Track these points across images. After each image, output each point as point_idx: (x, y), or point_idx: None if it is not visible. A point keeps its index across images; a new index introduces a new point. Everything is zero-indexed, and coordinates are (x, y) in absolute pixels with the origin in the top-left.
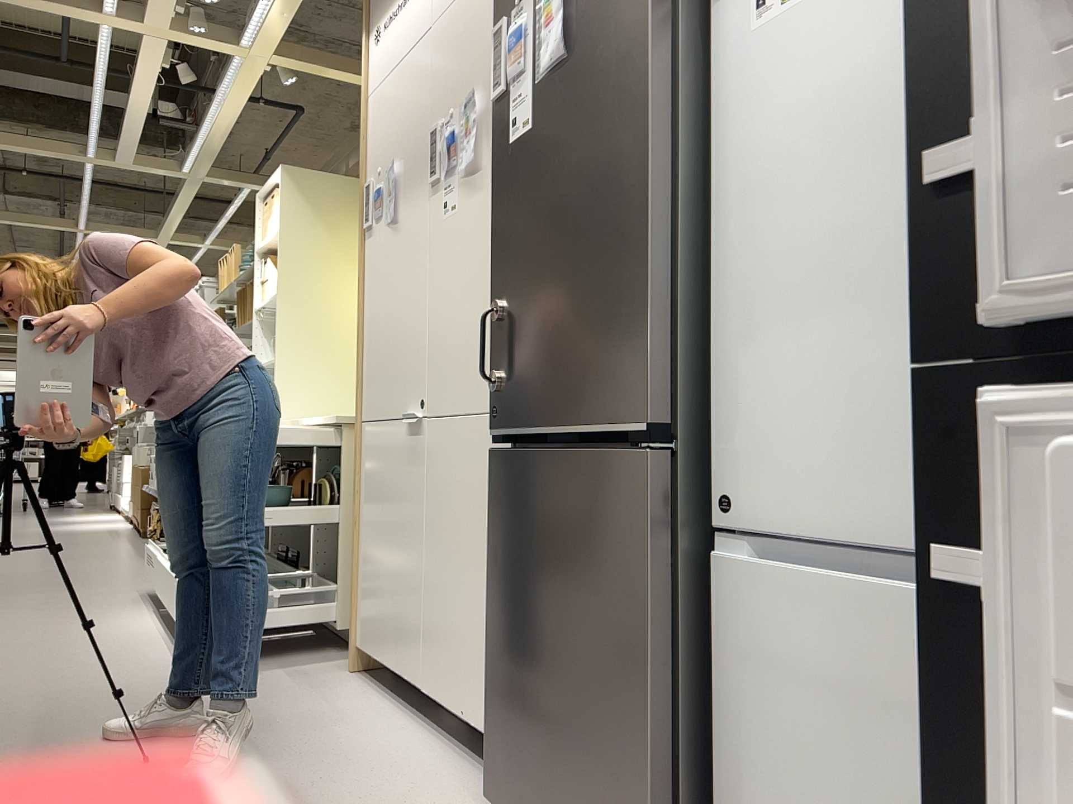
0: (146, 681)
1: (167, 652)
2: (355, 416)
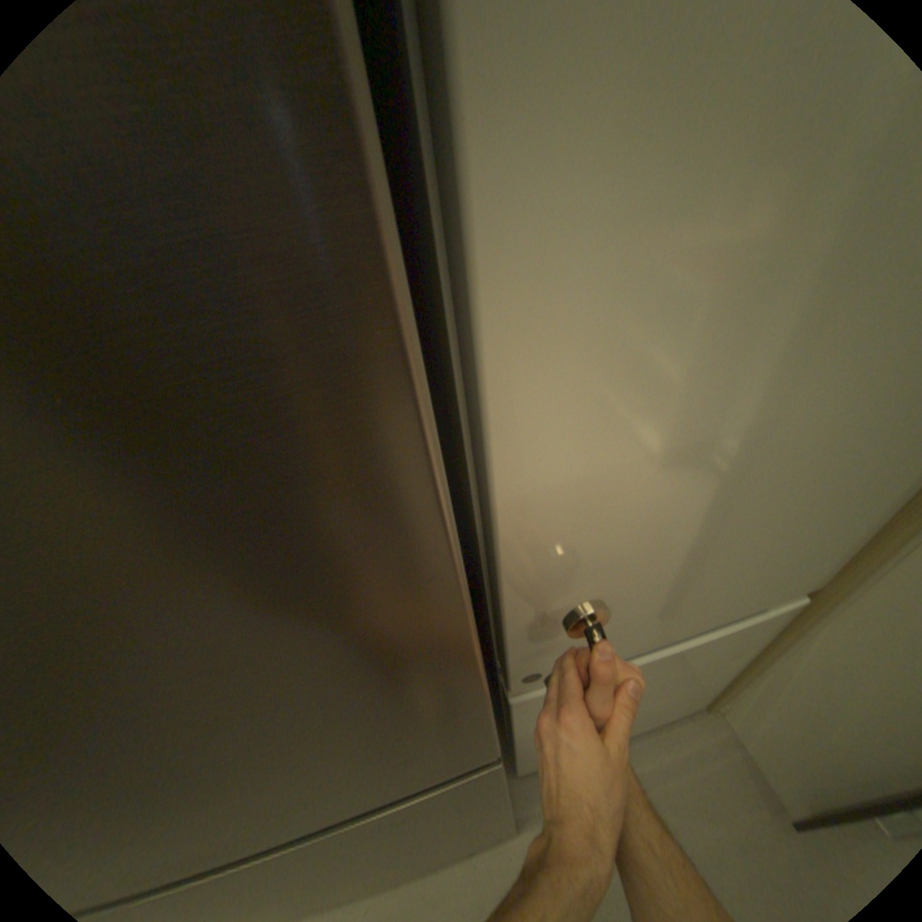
0: None
1: None
2: None
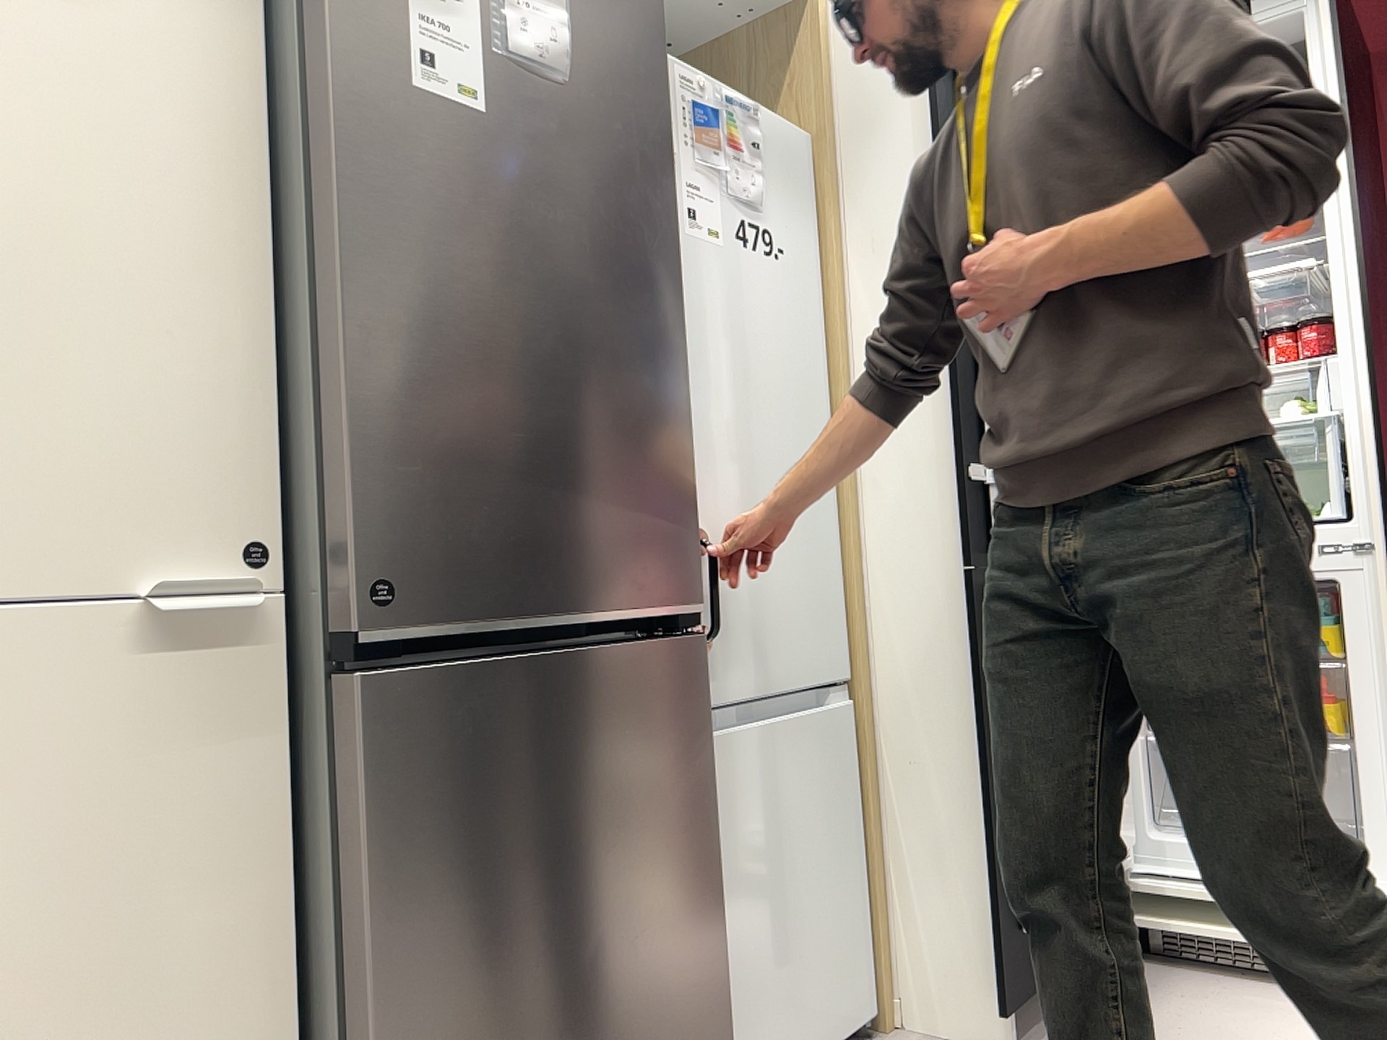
0: None
1: None
2: None
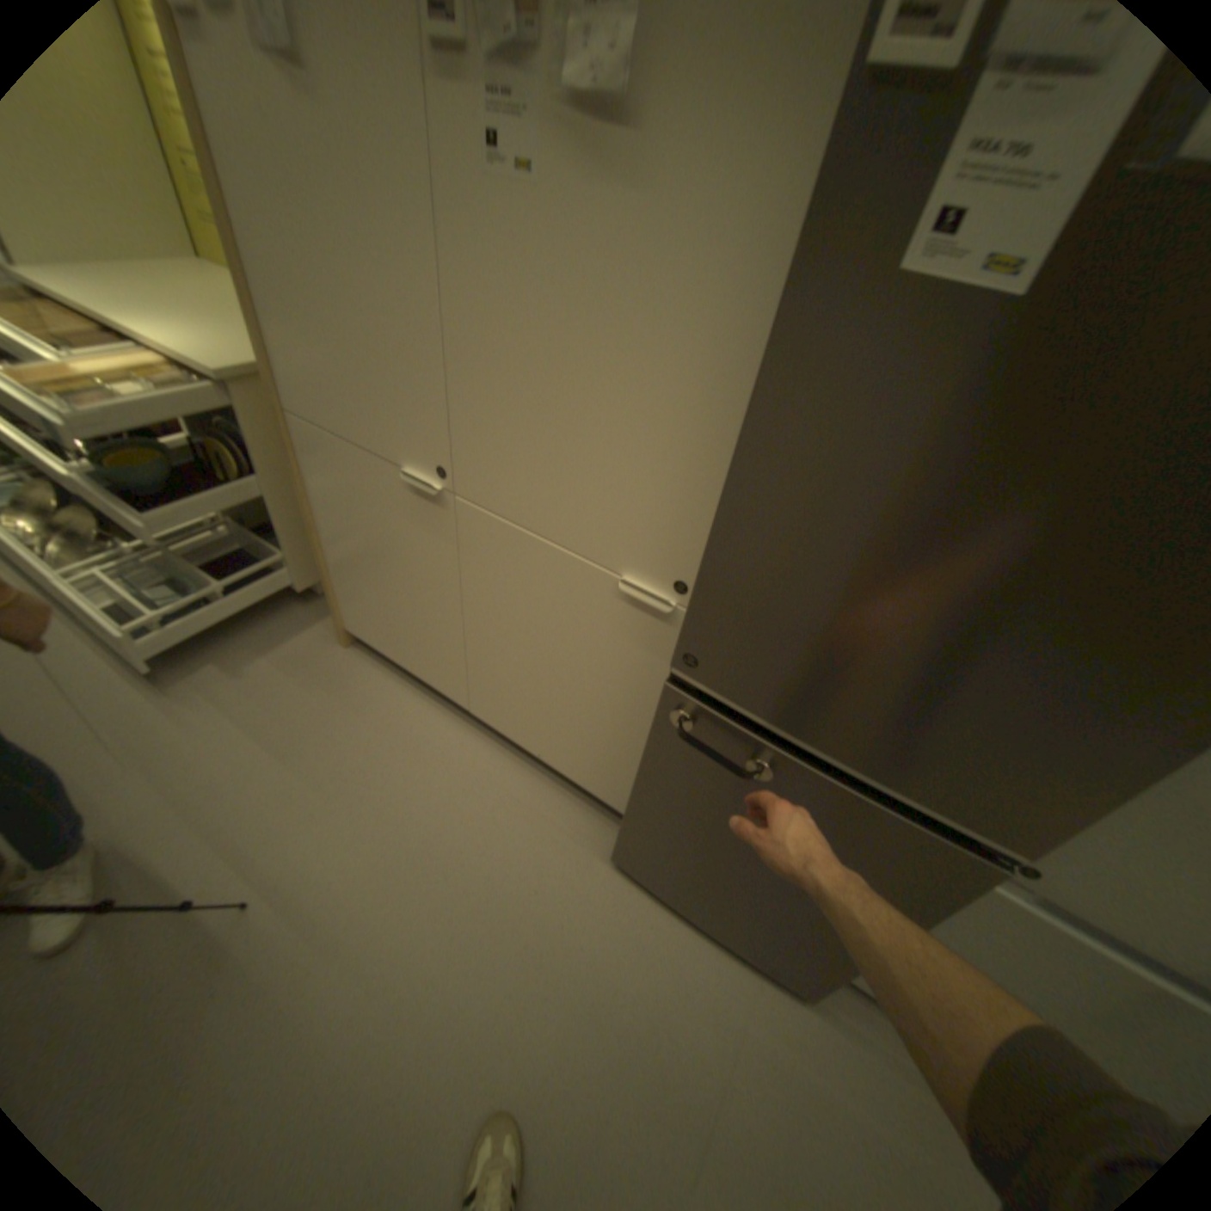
0: (111, 728)
1: (90, 651)
2: (239, 359)
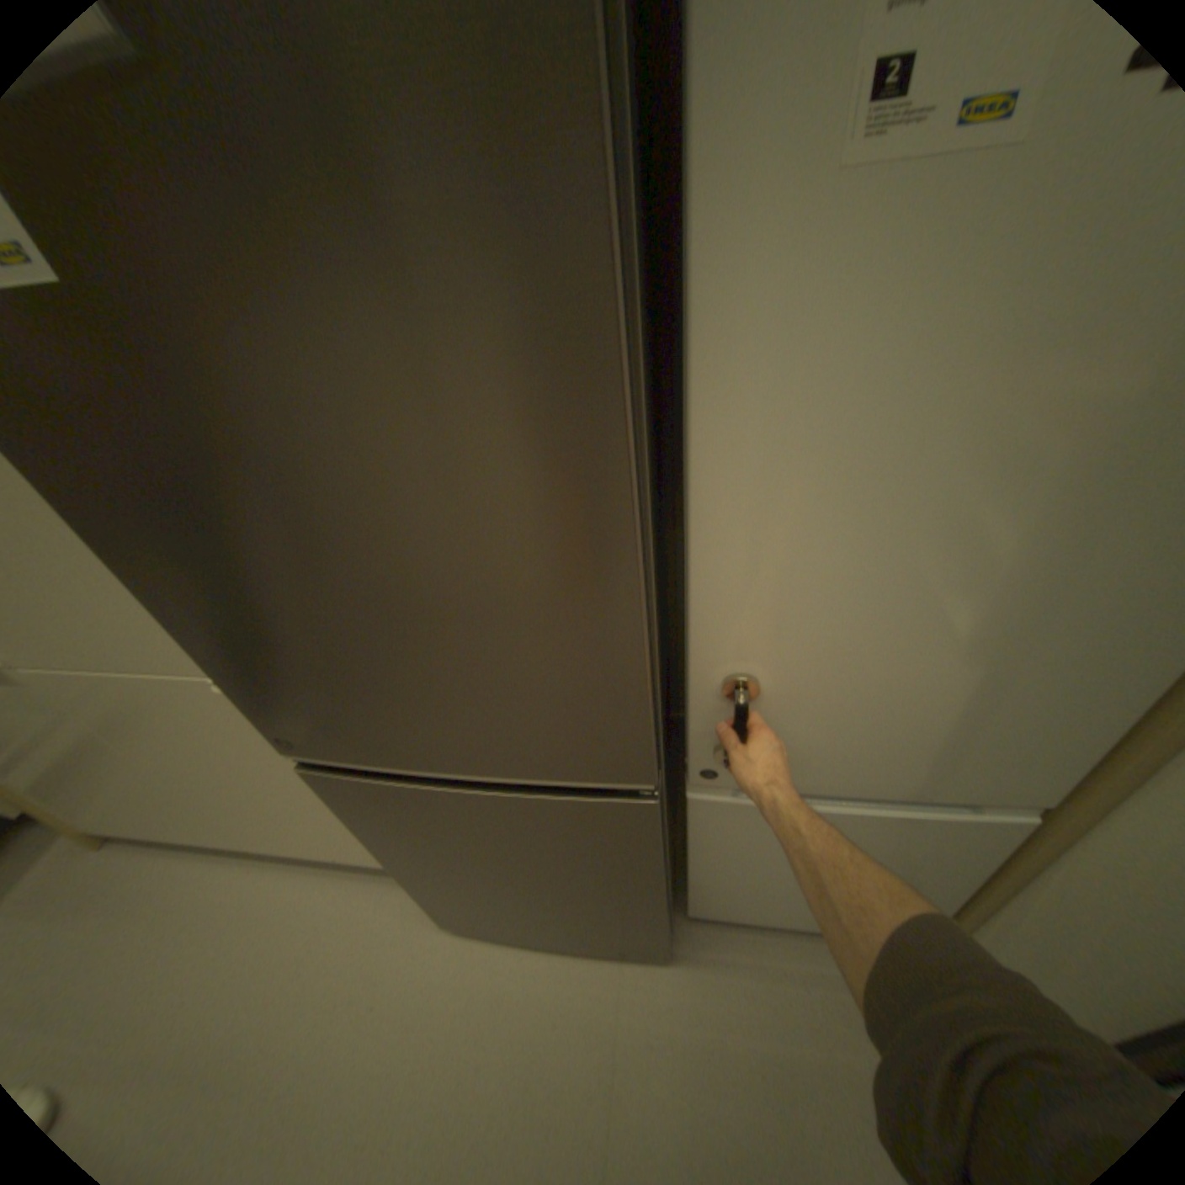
0: None
1: None
2: None
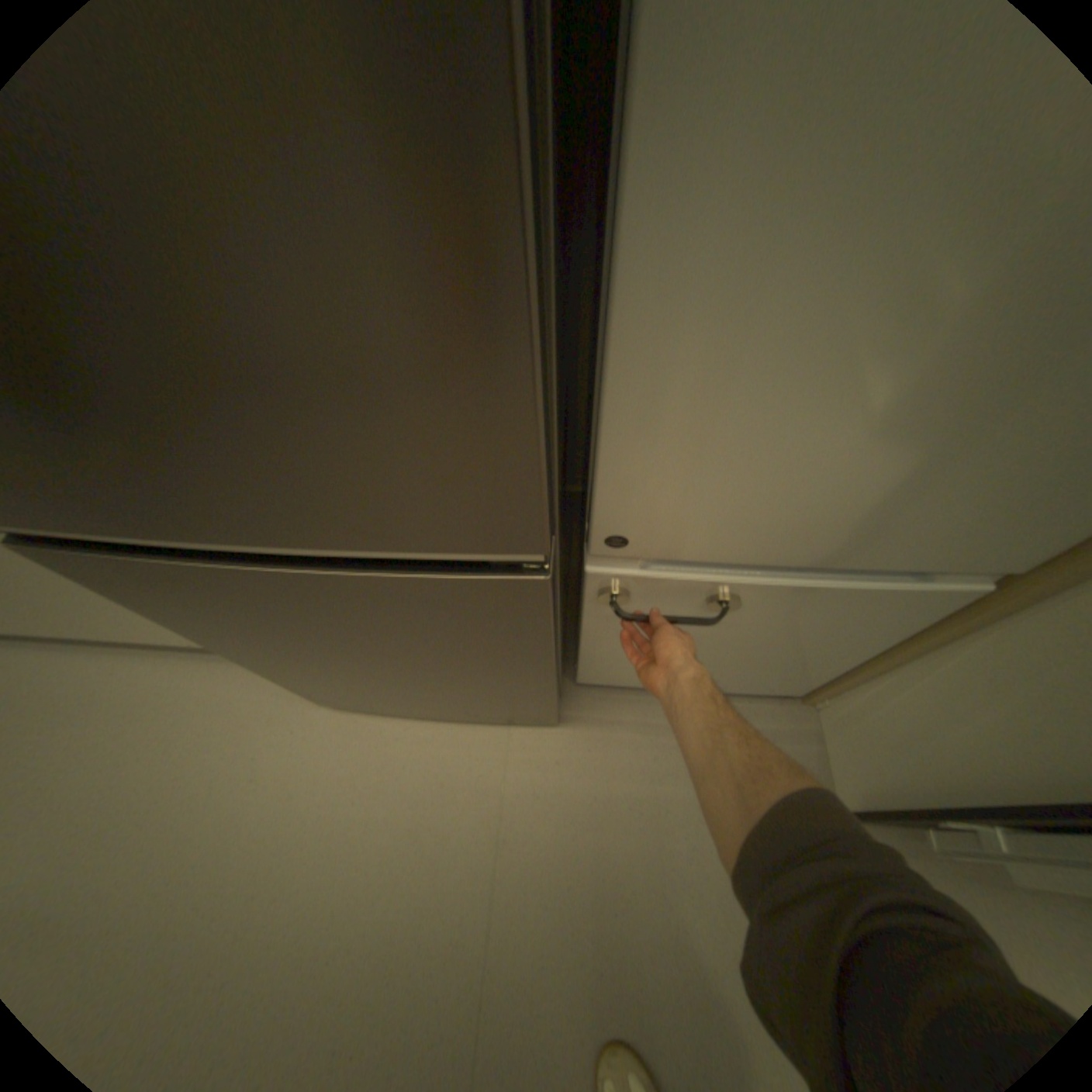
0: None
1: None
2: None
